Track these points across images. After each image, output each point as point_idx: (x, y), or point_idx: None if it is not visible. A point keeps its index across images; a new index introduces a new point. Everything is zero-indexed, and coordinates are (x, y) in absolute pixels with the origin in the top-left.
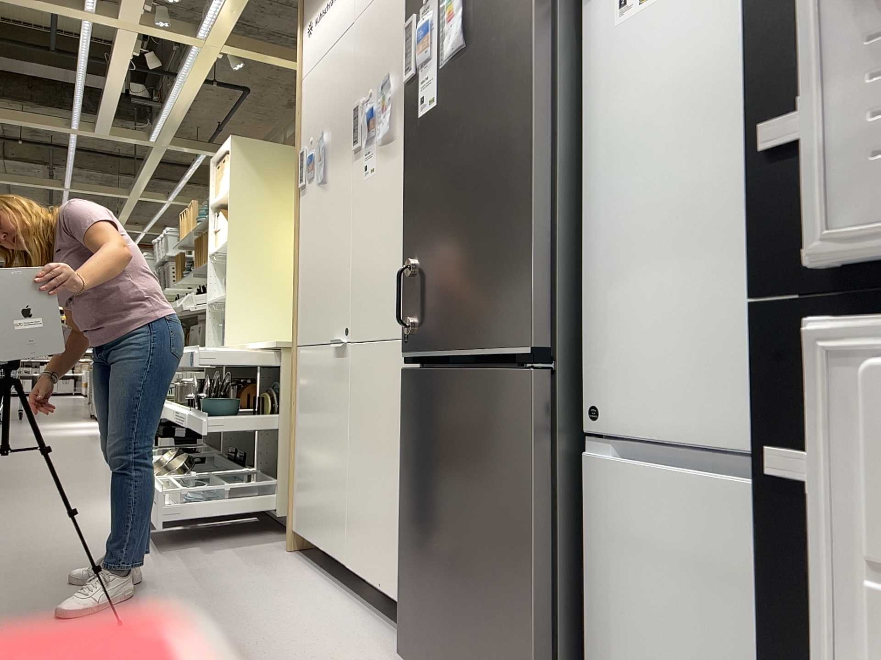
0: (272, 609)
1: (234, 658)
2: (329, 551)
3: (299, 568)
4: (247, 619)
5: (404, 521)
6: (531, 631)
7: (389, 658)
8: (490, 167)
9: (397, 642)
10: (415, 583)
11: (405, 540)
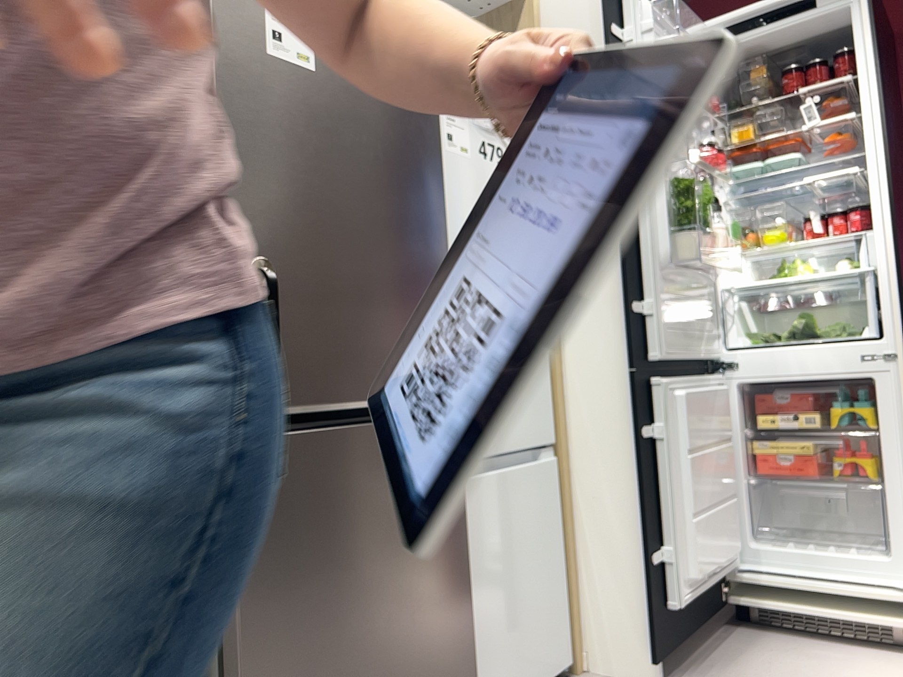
0: None
1: None
2: None
3: None
4: None
5: None
6: (463, 648)
7: None
8: (404, 206)
9: None
10: None
11: None
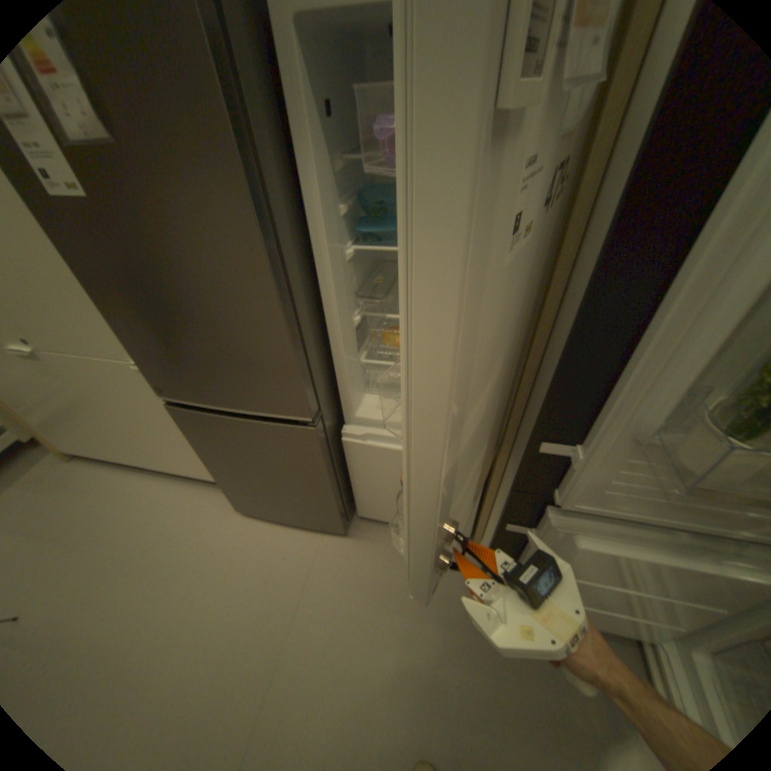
0: (116, 521)
1: (138, 574)
2: (117, 461)
3: (94, 474)
4: (109, 541)
5: (213, 470)
6: (331, 503)
7: (225, 508)
8: (221, 297)
9: (218, 493)
10: (235, 488)
11: (217, 476)
